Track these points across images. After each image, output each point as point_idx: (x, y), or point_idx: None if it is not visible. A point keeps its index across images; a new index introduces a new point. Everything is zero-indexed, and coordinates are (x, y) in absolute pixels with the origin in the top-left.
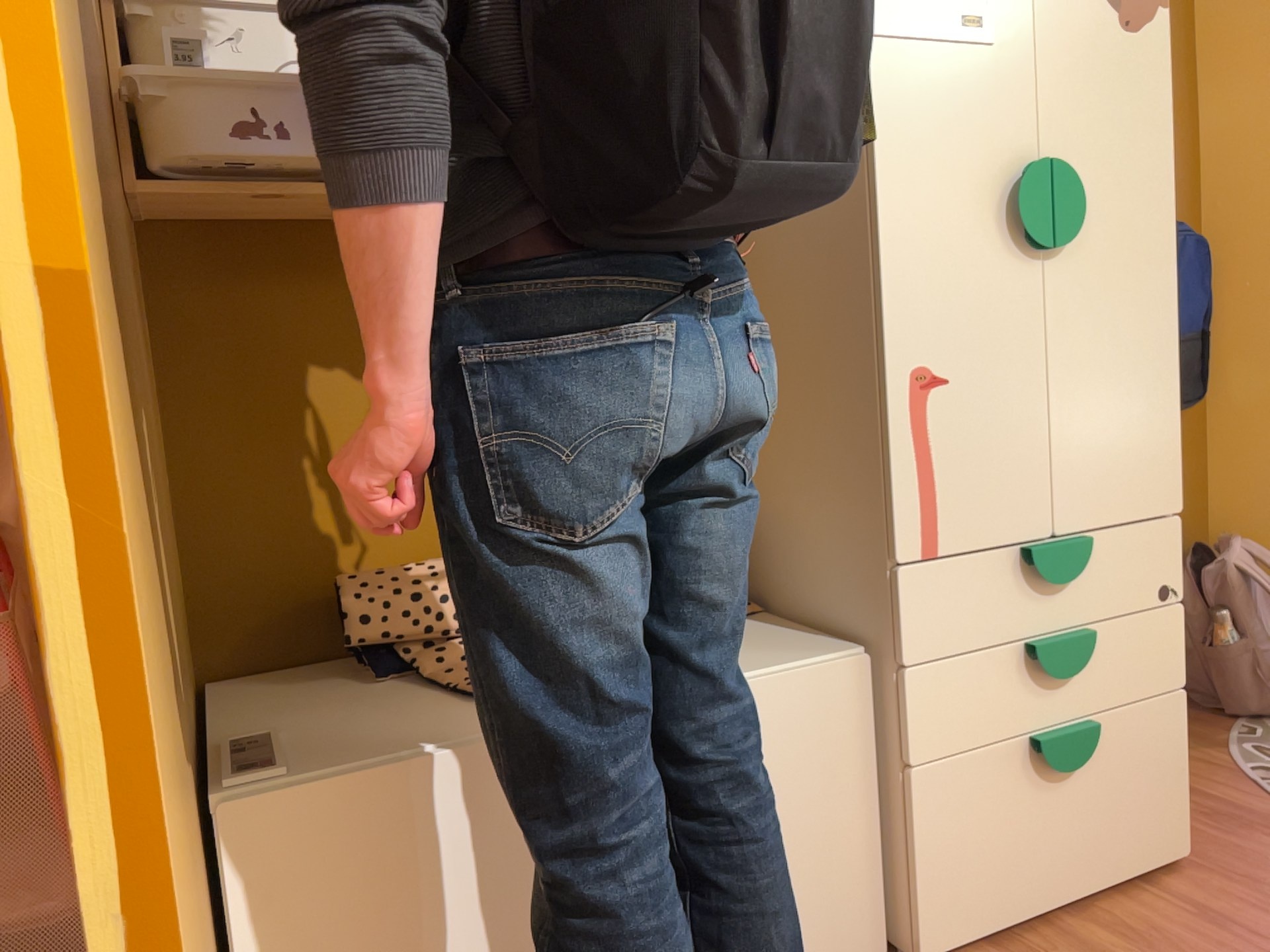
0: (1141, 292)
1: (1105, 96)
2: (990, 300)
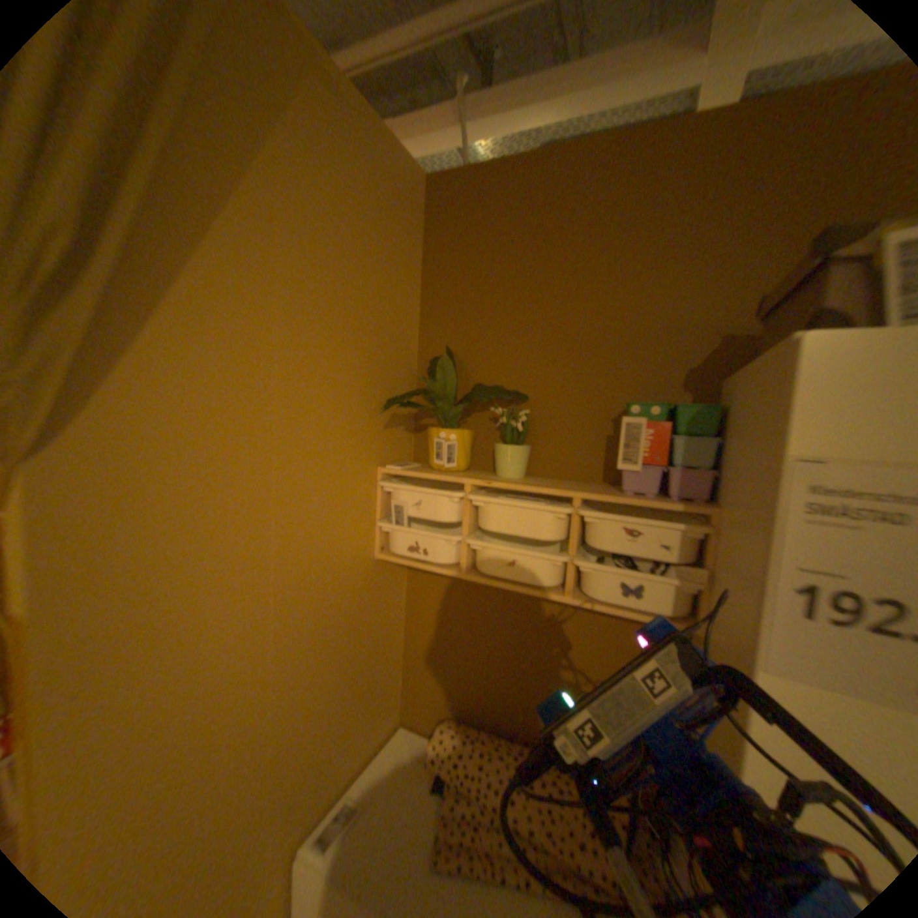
0: None
1: None
2: None
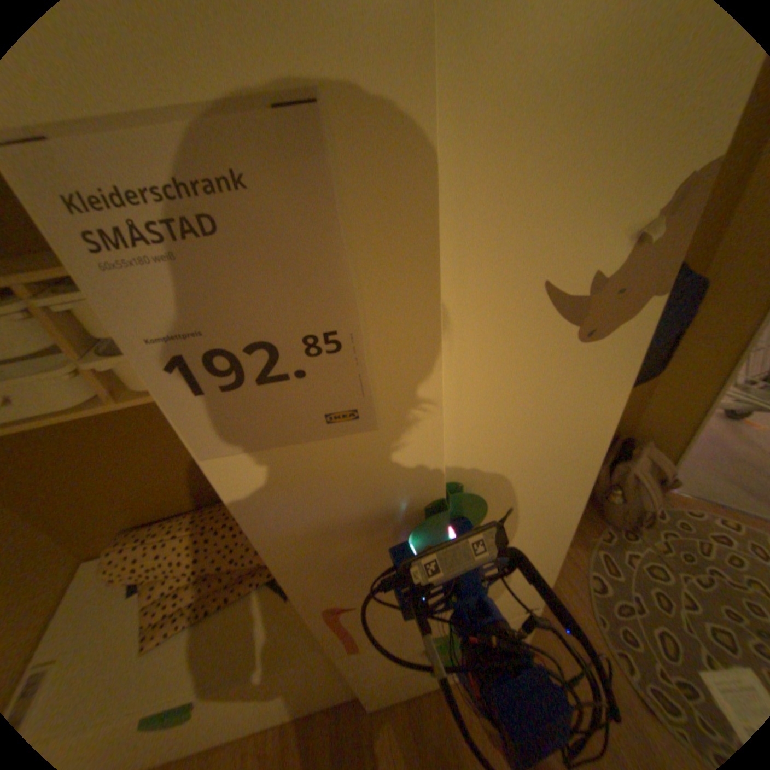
0: (543, 518)
1: (534, 411)
2: (386, 566)
